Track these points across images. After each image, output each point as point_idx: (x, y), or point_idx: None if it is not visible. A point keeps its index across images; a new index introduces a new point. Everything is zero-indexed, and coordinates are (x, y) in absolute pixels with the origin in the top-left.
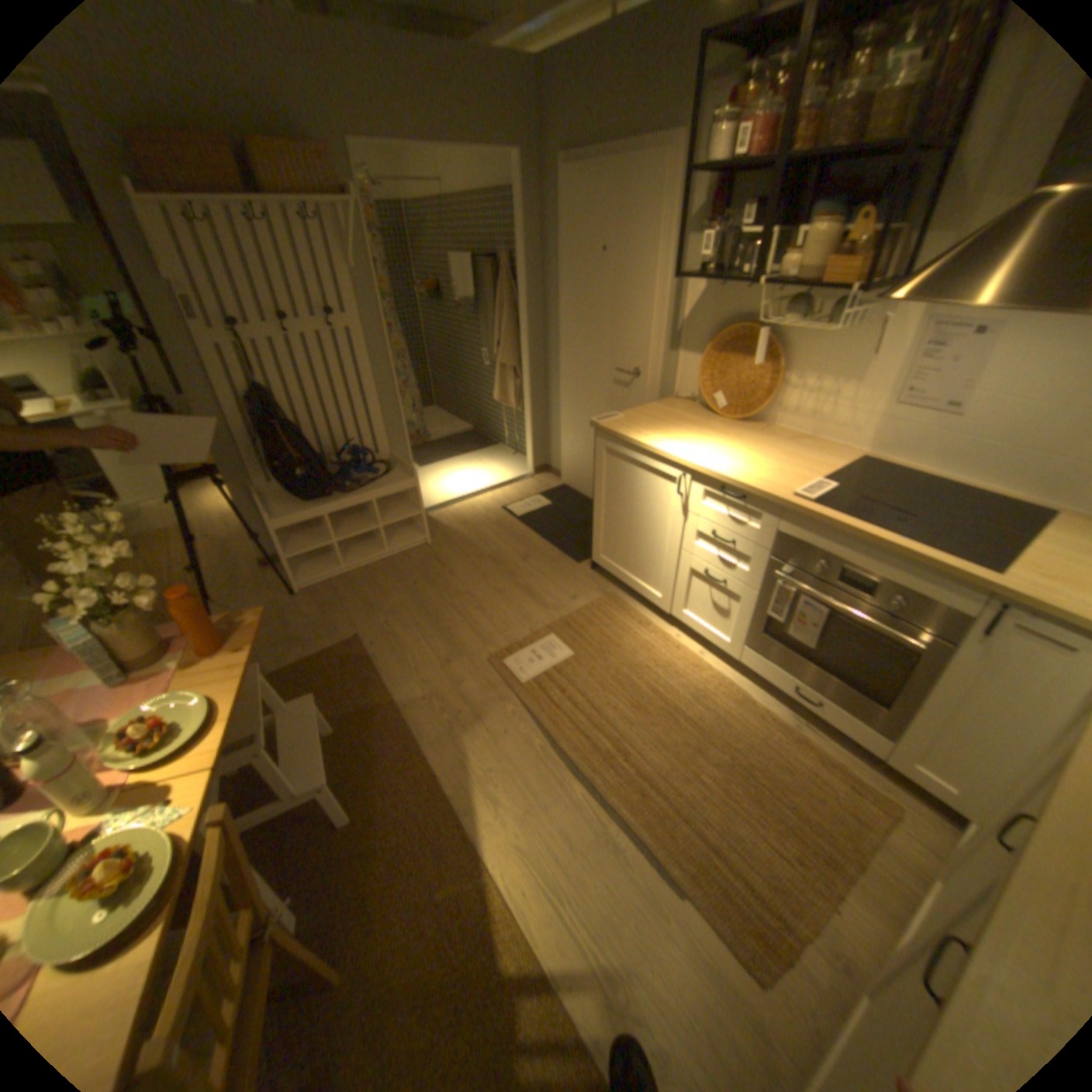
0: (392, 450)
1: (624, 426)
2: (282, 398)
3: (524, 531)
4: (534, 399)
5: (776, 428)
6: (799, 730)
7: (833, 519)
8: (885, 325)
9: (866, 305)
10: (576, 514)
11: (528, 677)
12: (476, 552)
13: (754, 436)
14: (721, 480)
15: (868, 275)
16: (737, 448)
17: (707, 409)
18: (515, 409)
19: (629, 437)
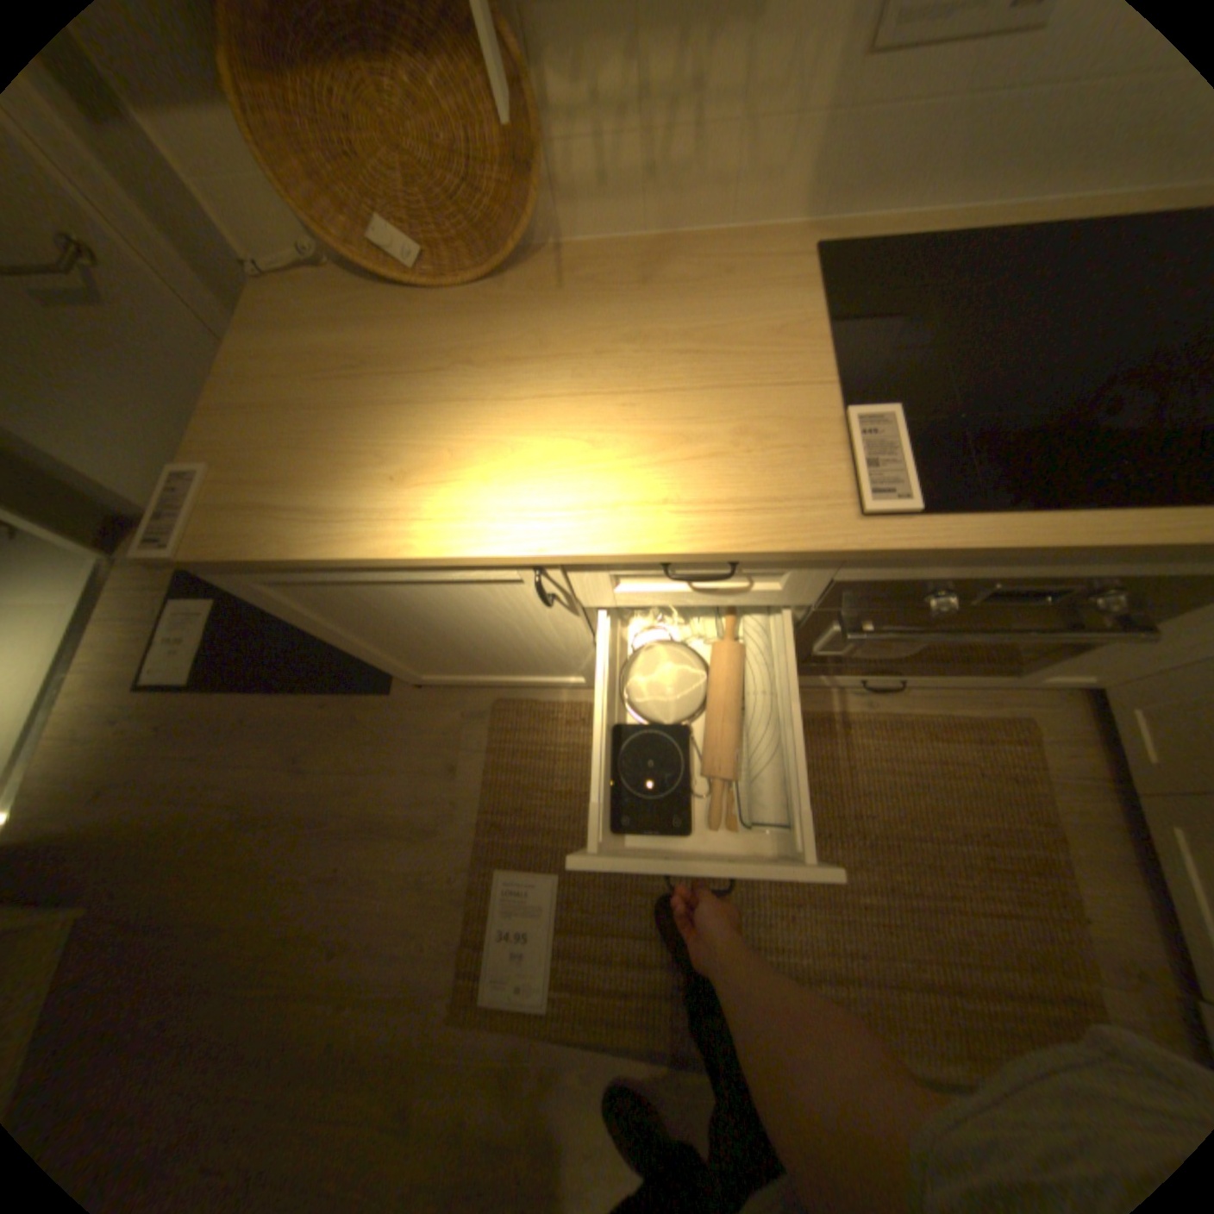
0: None
1: (245, 512)
2: None
3: (227, 708)
4: None
5: (579, 253)
6: (872, 708)
7: (1007, 545)
8: None
9: None
10: None
11: (540, 1000)
12: (191, 839)
13: (568, 320)
14: (659, 556)
15: None
16: (584, 404)
17: (371, 273)
18: None
19: (305, 557)
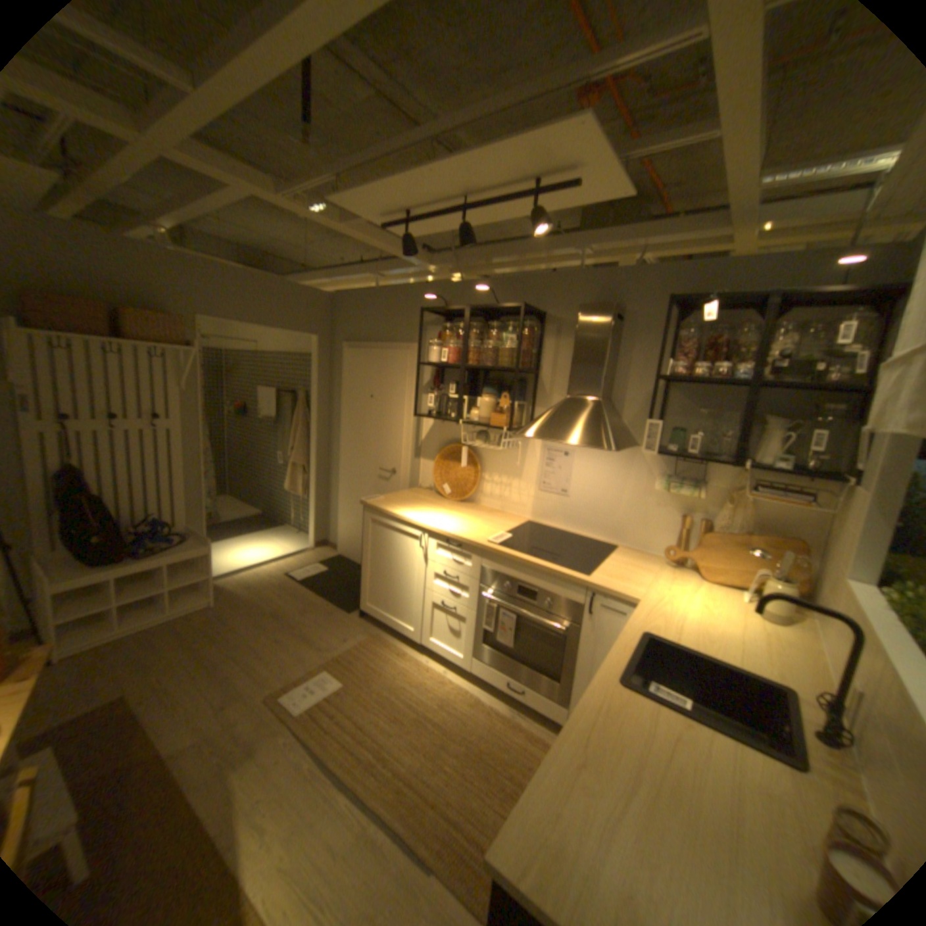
0: (187, 525)
1: (383, 504)
2: (90, 478)
3: (302, 591)
4: (316, 489)
5: (480, 506)
6: (512, 719)
7: (507, 554)
8: (525, 450)
9: (515, 439)
10: (347, 576)
11: (299, 711)
12: (256, 611)
13: (466, 510)
14: (445, 535)
15: (512, 424)
16: (455, 517)
17: (439, 495)
18: (300, 496)
19: (386, 510)
